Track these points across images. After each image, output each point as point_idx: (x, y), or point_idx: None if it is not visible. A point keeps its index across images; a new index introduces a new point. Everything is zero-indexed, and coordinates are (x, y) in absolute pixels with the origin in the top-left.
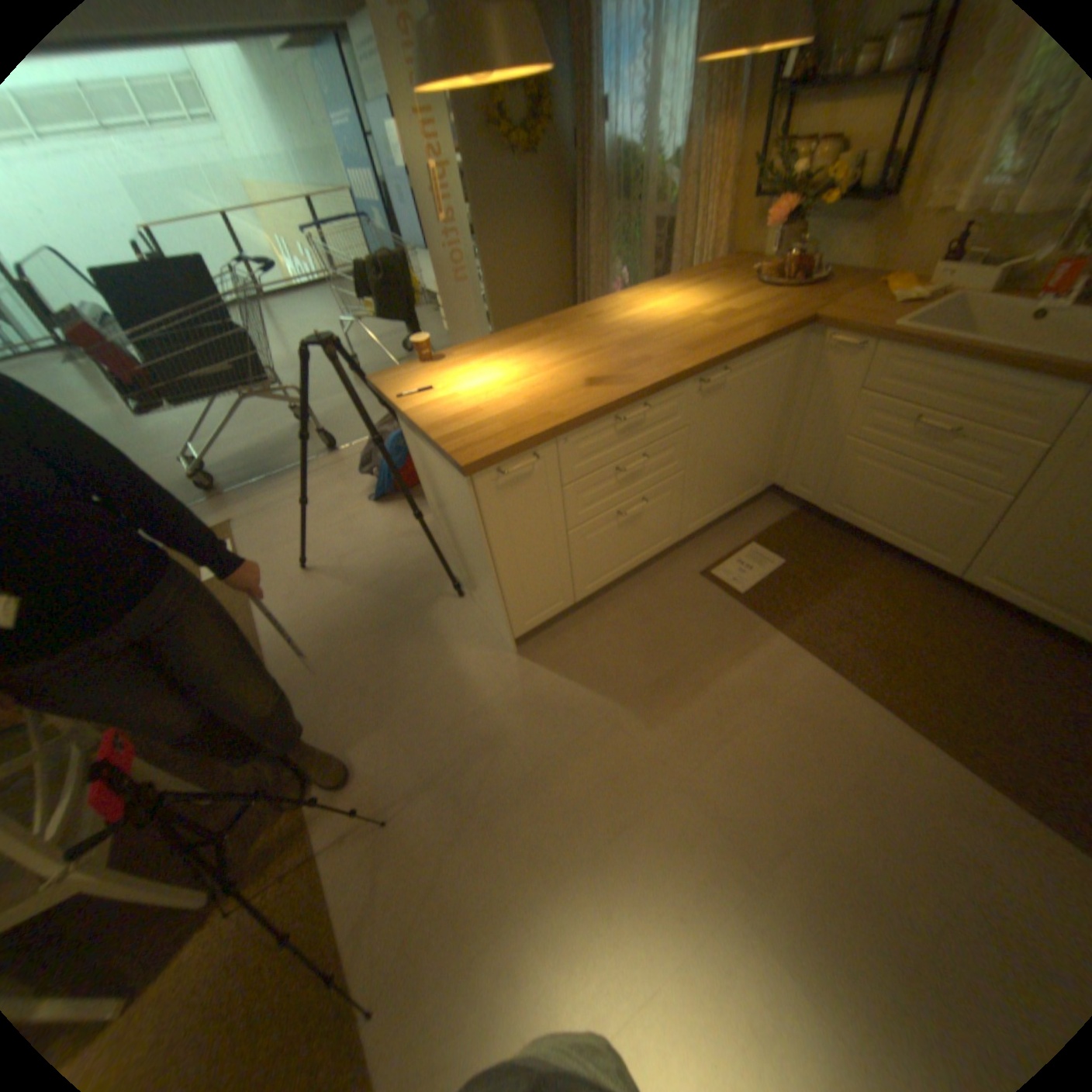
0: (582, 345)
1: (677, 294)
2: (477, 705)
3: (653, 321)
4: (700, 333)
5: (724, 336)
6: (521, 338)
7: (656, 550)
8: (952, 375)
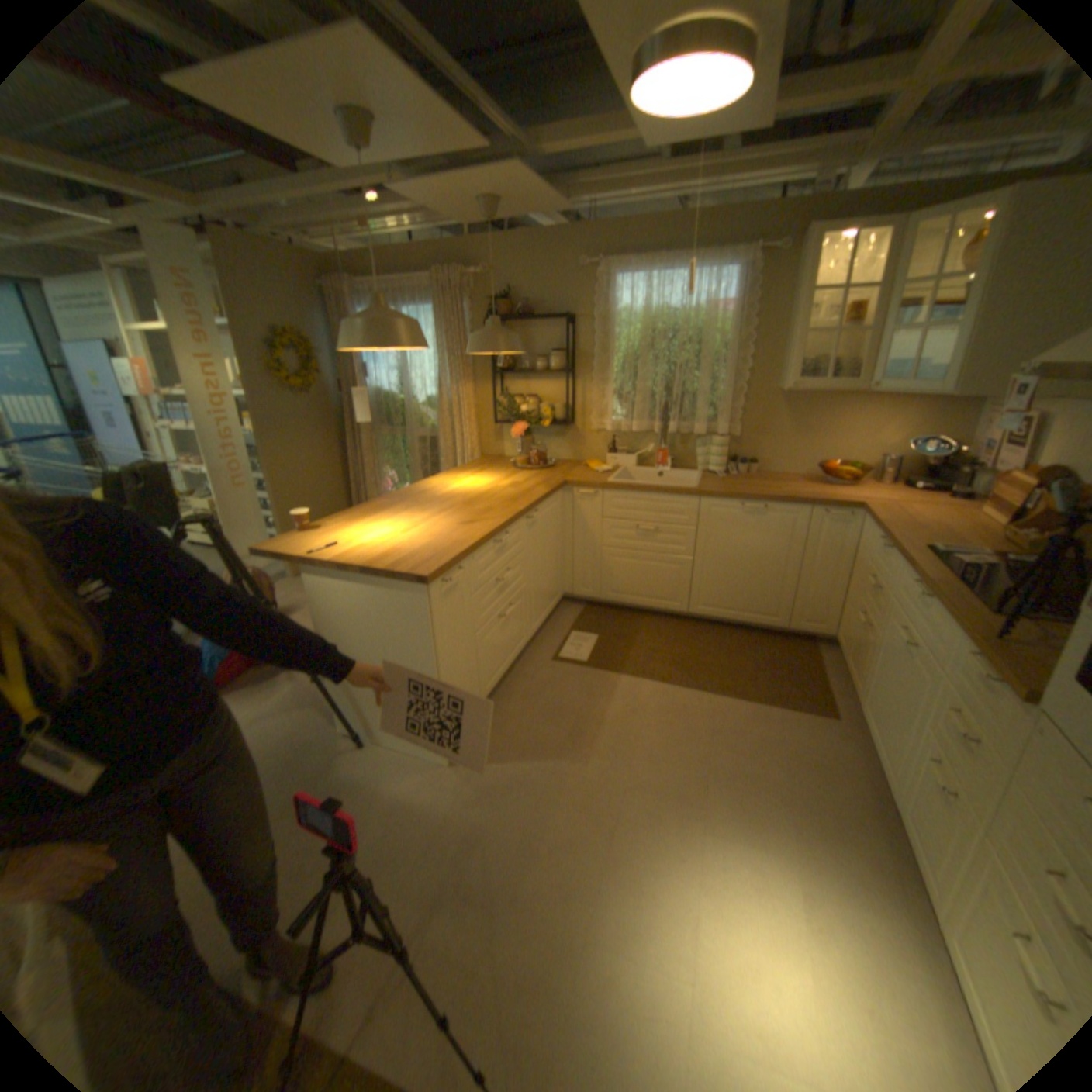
0: (435, 507)
1: (471, 477)
2: (437, 820)
3: (471, 491)
4: (509, 494)
5: (526, 494)
6: (378, 508)
7: (518, 649)
8: (643, 503)
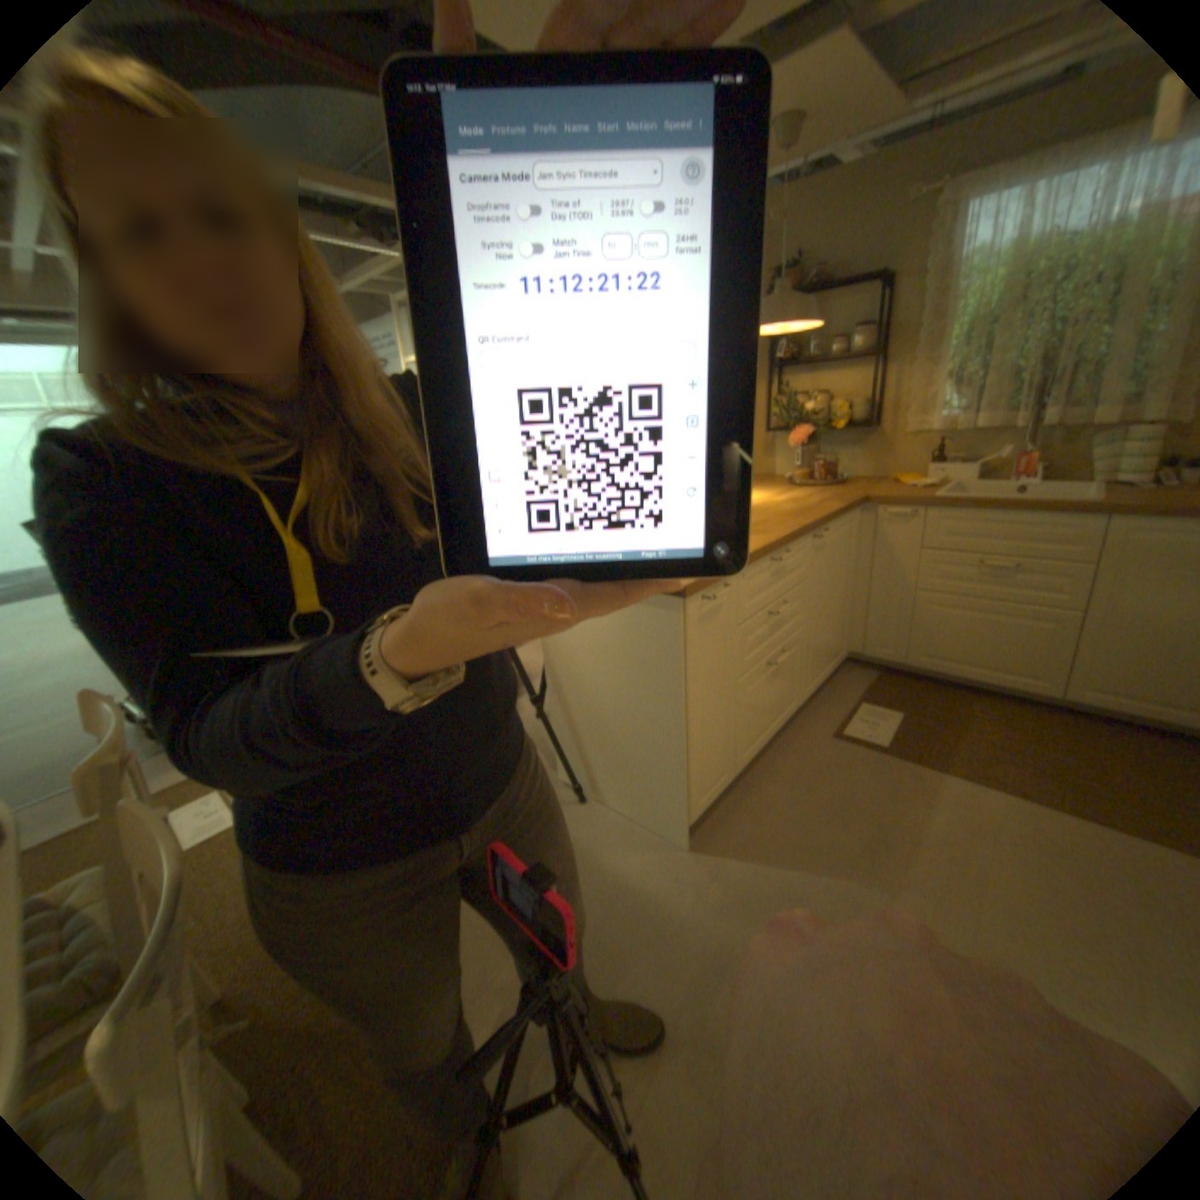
0: None
1: None
2: (674, 920)
3: None
4: (789, 506)
5: (814, 506)
6: None
7: (789, 714)
8: (1000, 523)
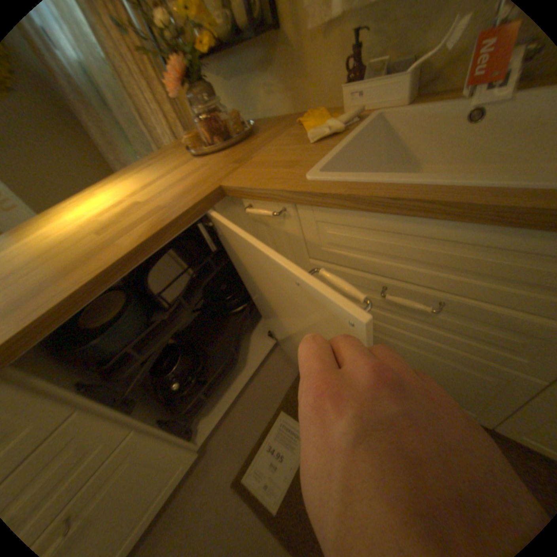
0: None
1: (109, 192)
2: None
3: (44, 245)
4: (67, 260)
5: (87, 263)
6: None
7: (169, 488)
8: (403, 241)
